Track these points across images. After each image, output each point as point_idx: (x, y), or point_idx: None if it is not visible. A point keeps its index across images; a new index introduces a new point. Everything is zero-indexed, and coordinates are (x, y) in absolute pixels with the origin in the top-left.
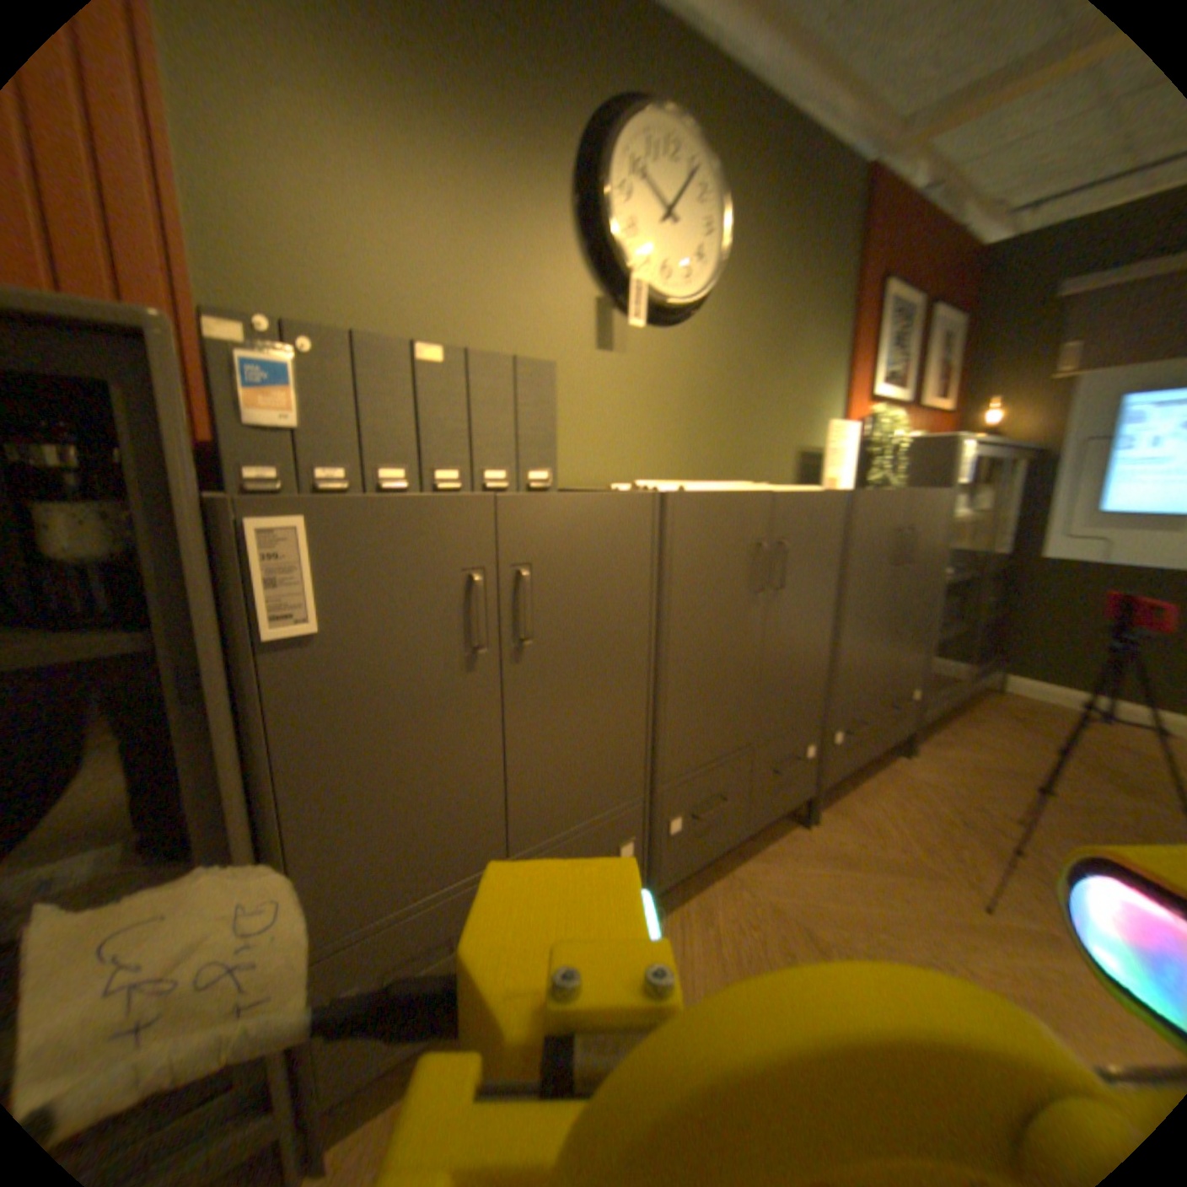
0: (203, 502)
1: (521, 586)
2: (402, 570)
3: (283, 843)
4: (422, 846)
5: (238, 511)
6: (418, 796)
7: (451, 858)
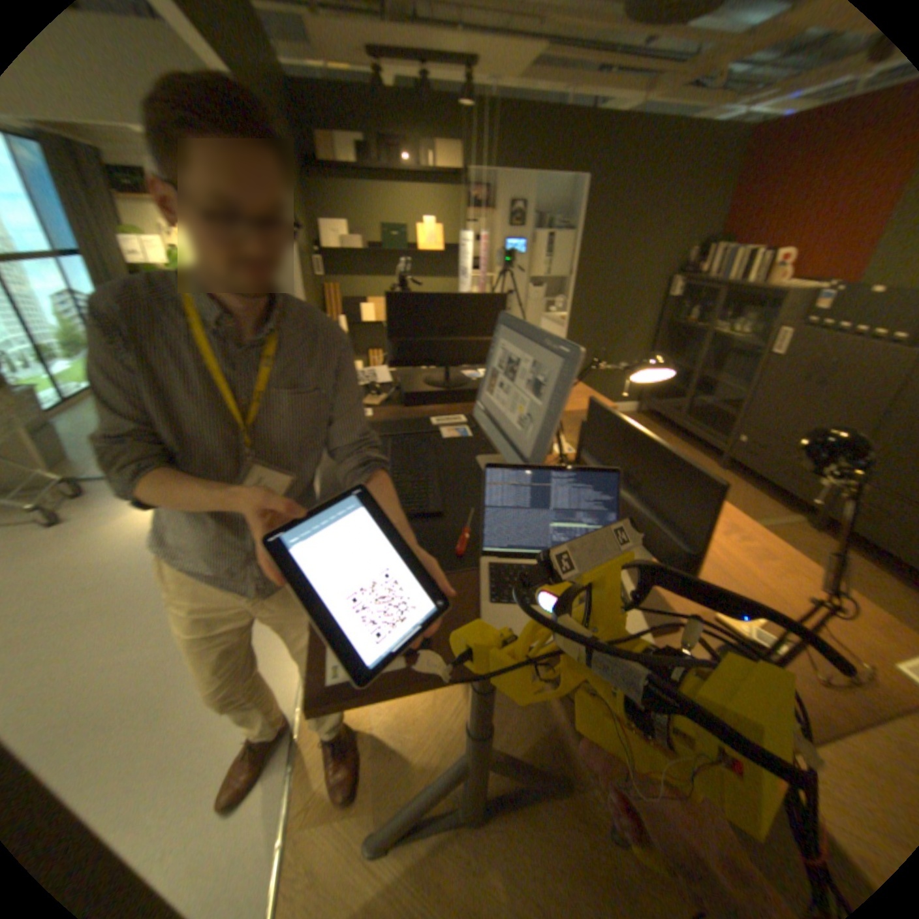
0: (784, 324)
1: (834, 365)
2: (806, 348)
3: (756, 396)
4: (775, 419)
5: (784, 327)
6: (780, 406)
7: (778, 428)
